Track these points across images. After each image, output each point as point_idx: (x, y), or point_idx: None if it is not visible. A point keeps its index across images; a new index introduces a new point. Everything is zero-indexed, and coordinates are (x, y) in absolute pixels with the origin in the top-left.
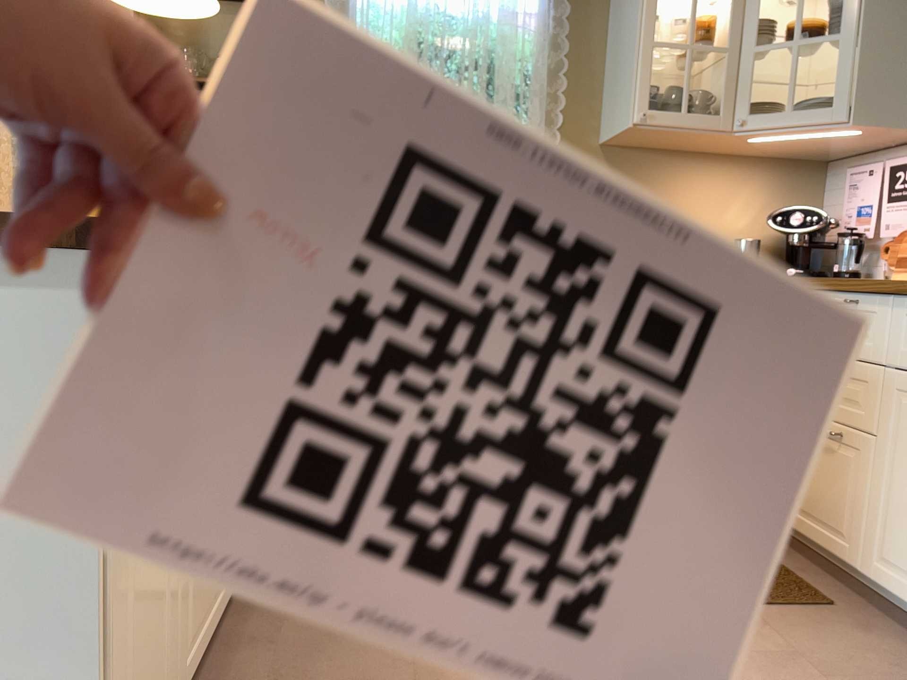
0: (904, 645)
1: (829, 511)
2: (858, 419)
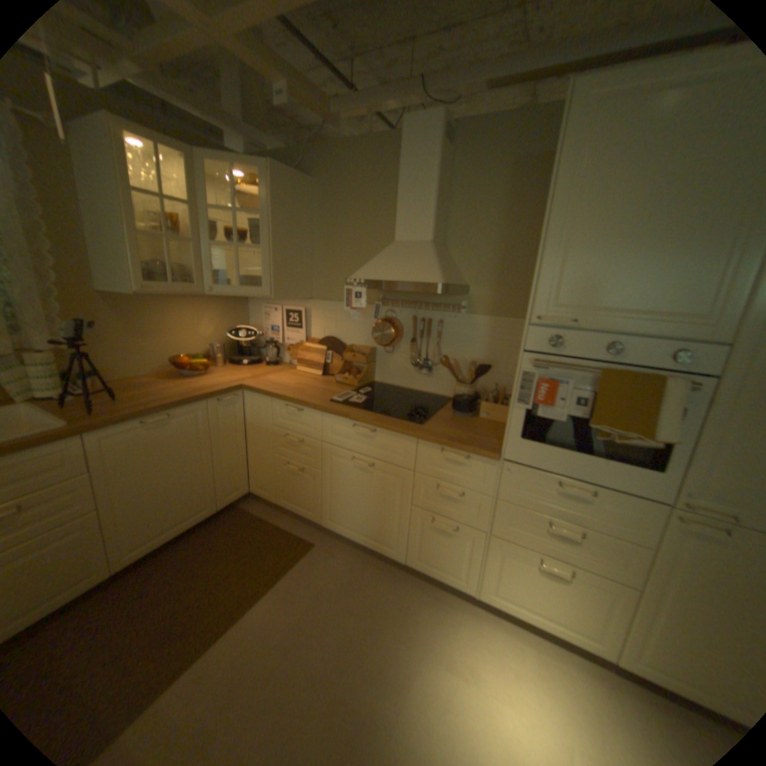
0: (343, 550)
1: (300, 499)
2: (309, 462)
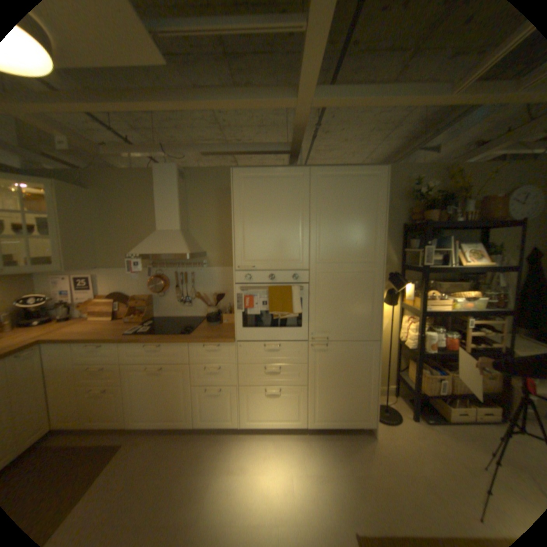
0: (147, 439)
1: (105, 415)
2: (111, 382)
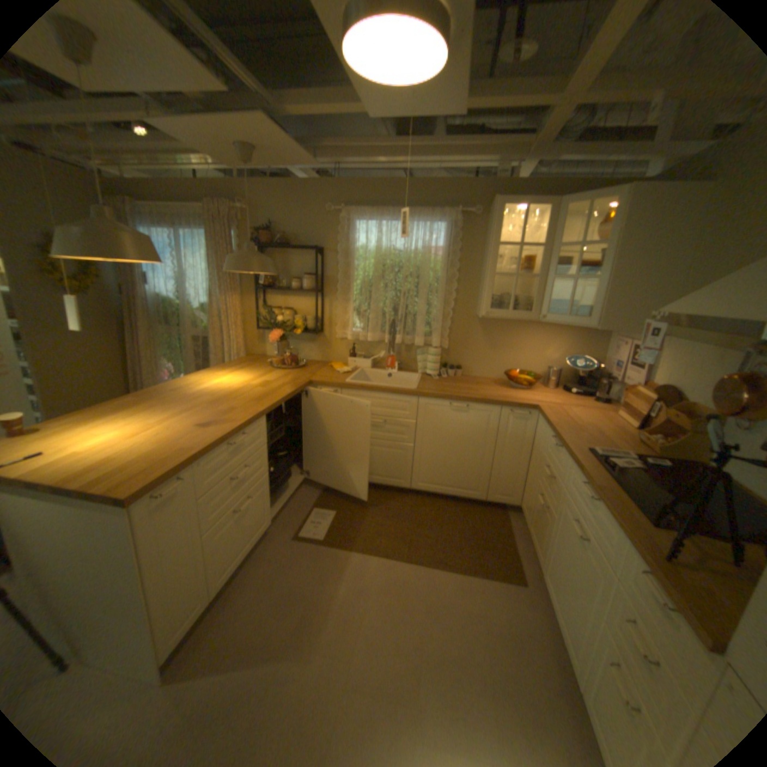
0: (546, 620)
1: (540, 538)
2: (553, 504)
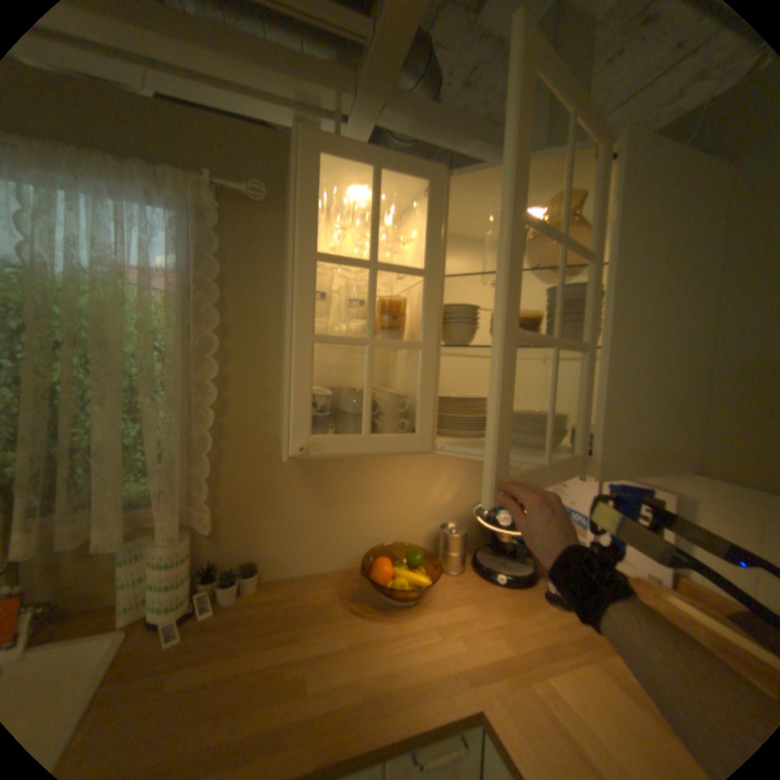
0: None
1: None
2: None
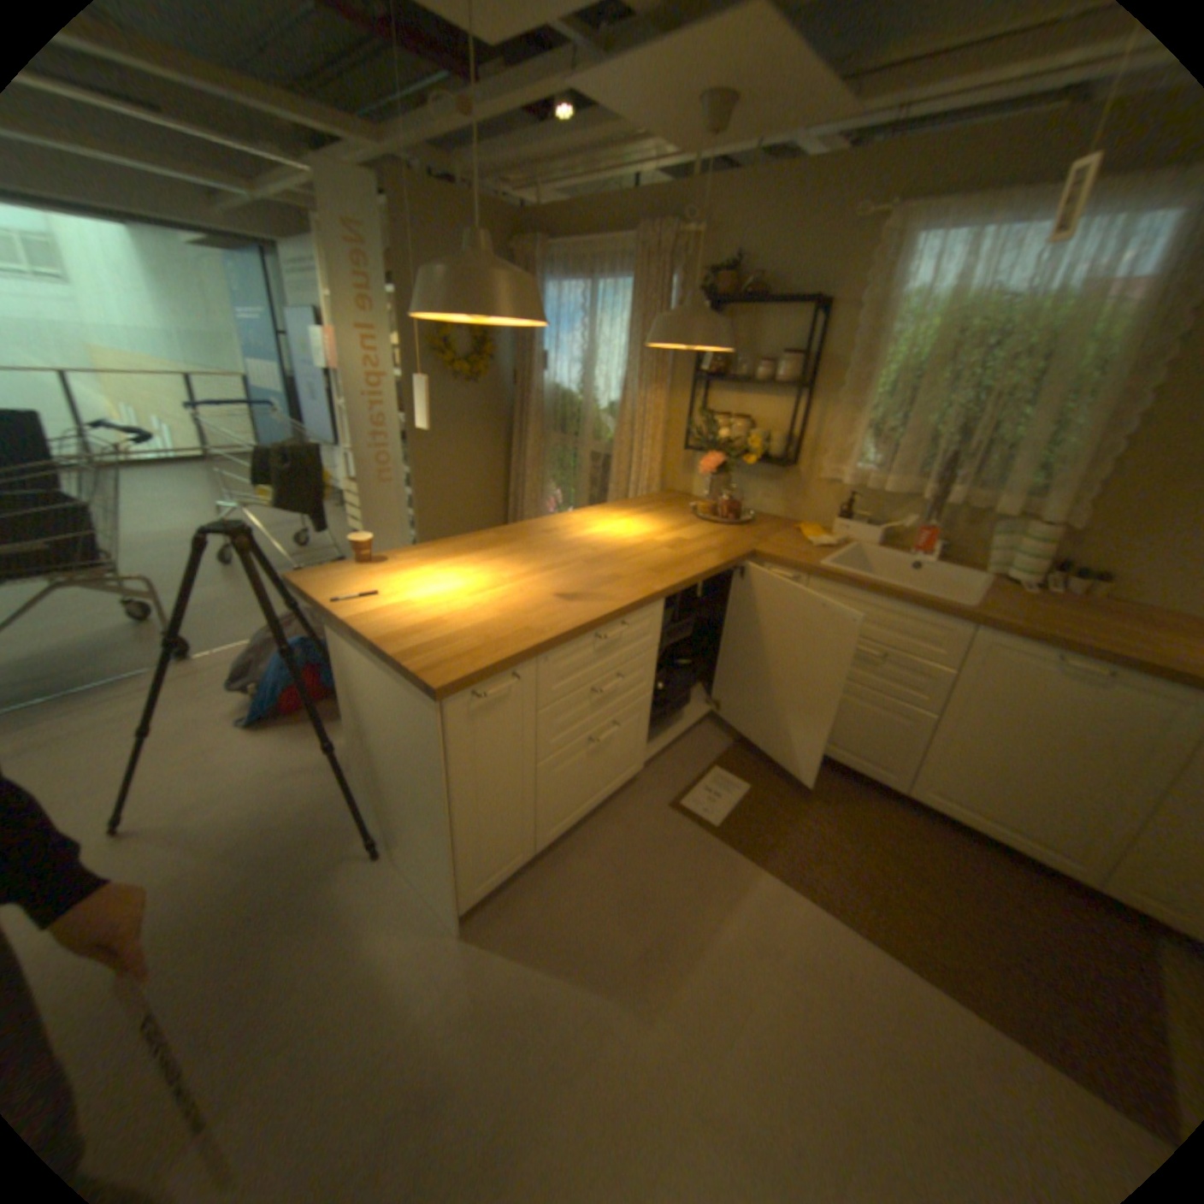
0: None
1: None
2: None
